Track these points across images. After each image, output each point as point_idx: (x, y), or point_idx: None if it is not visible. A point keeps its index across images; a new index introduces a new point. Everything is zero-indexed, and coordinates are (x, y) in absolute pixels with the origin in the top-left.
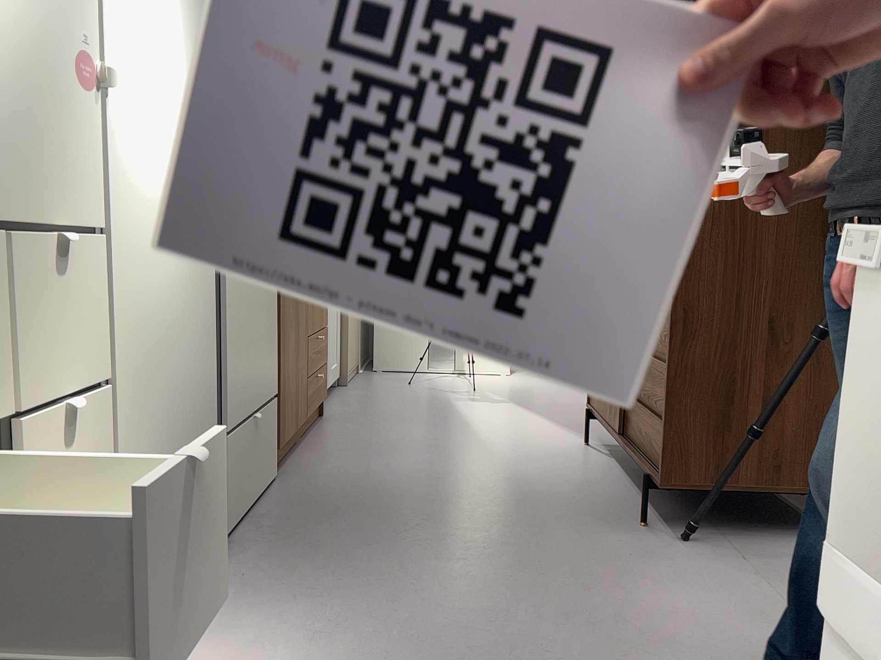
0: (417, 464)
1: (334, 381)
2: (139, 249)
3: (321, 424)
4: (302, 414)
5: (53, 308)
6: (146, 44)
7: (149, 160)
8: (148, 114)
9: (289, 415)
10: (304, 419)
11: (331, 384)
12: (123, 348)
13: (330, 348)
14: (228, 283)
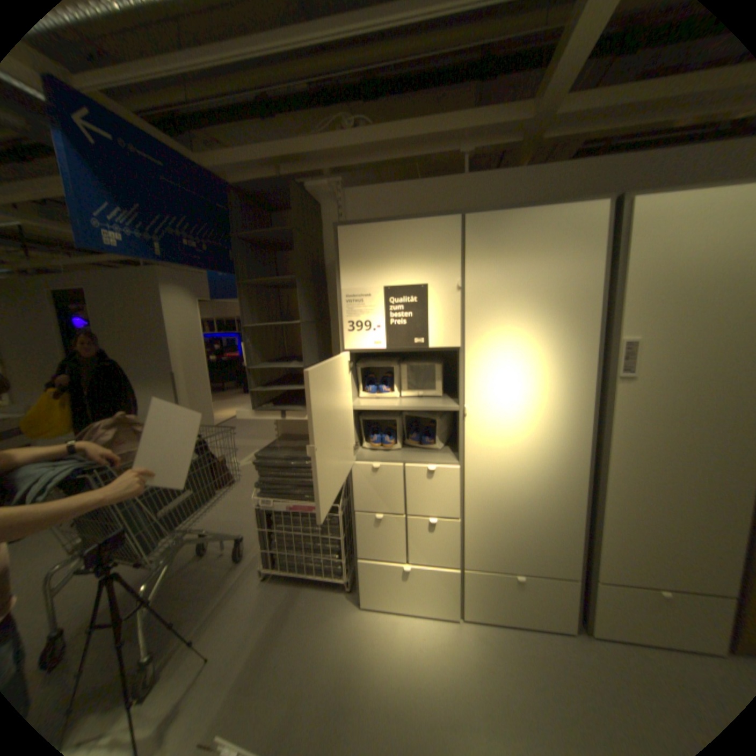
0: None
1: None
2: (494, 474)
3: None
4: None
5: (430, 489)
6: (509, 386)
7: (508, 436)
8: (508, 416)
9: None
10: None
11: None
12: (476, 510)
13: None
14: (618, 500)
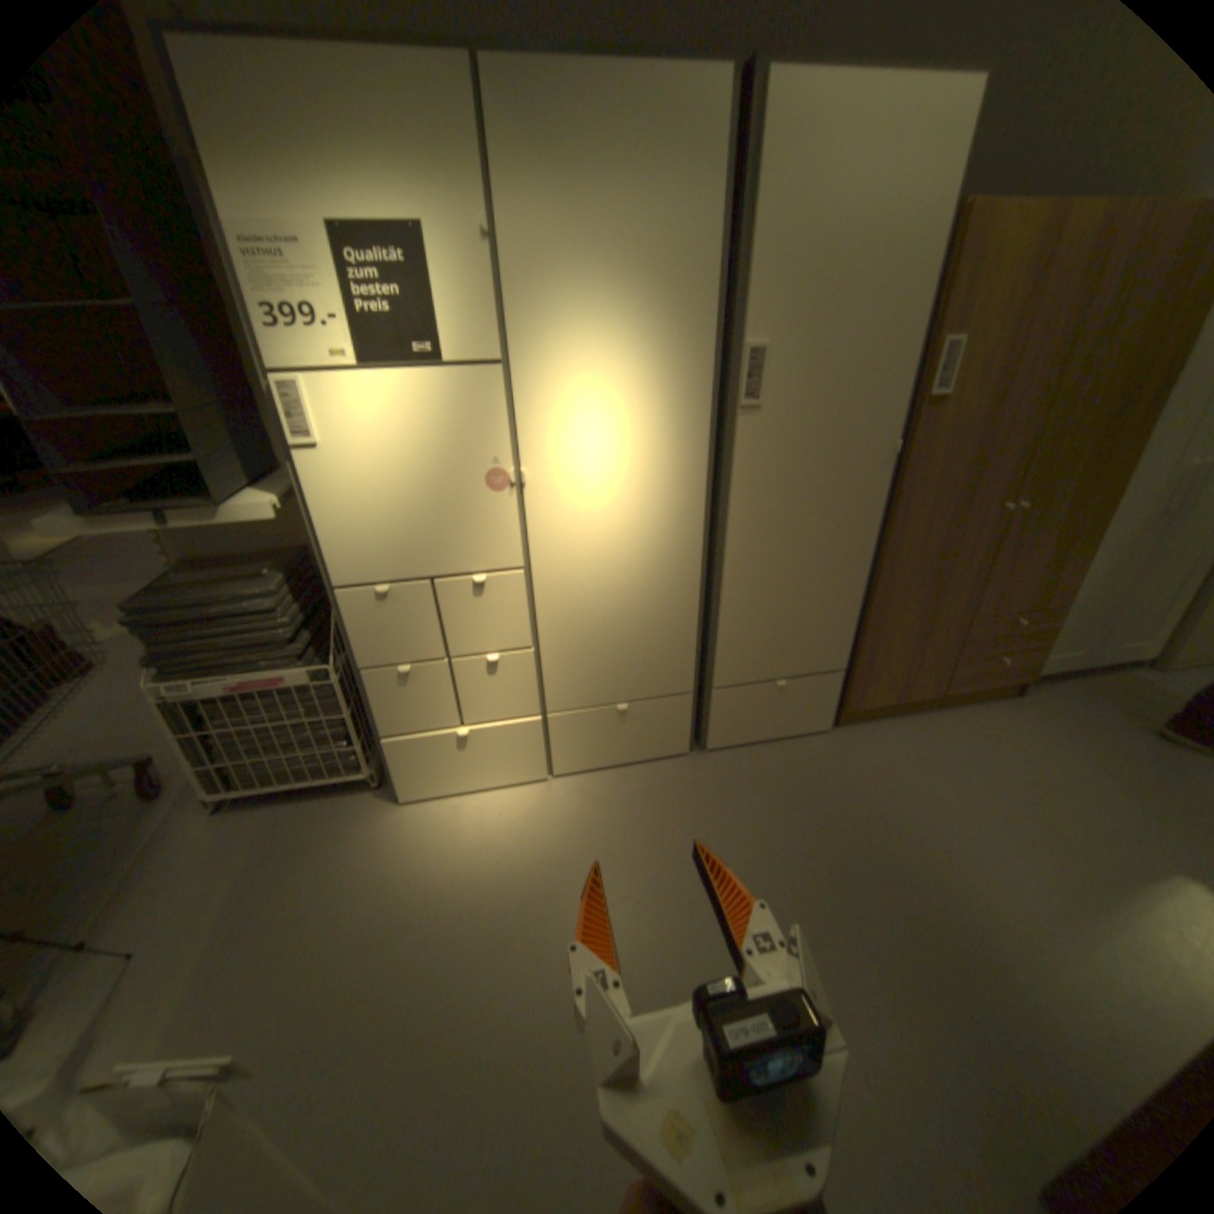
0: (980, 825)
1: (1124, 662)
2: (576, 573)
3: (1002, 705)
4: (931, 690)
5: (482, 611)
6: (588, 429)
7: (592, 513)
8: (591, 481)
9: (886, 689)
10: (937, 696)
11: (1109, 665)
12: (555, 630)
13: (1126, 625)
14: (734, 583)
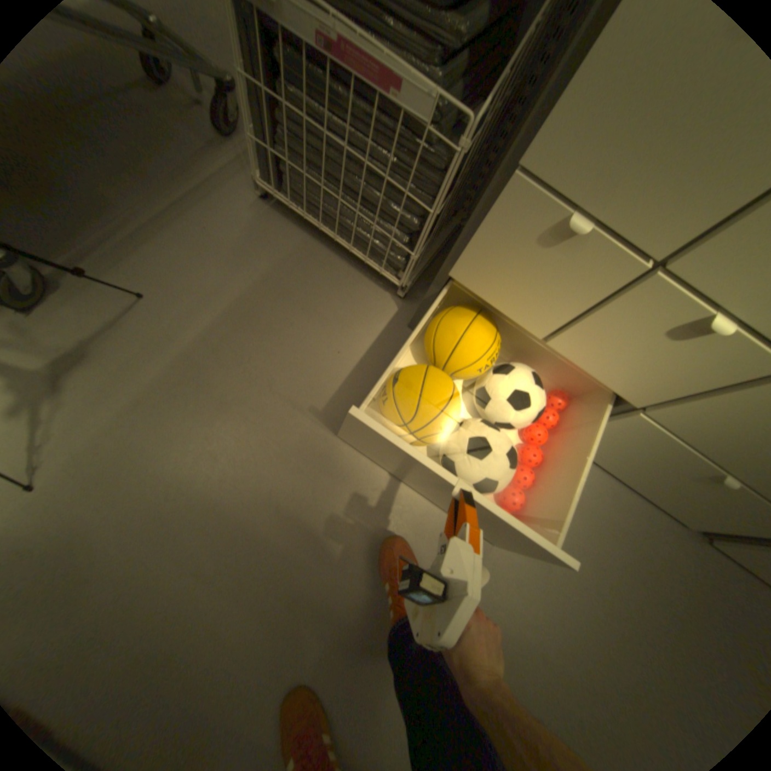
0: None
1: None
2: None
3: None
4: None
5: None
6: None
7: None
8: None
9: None
10: None
11: None
12: None
13: None
14: None
